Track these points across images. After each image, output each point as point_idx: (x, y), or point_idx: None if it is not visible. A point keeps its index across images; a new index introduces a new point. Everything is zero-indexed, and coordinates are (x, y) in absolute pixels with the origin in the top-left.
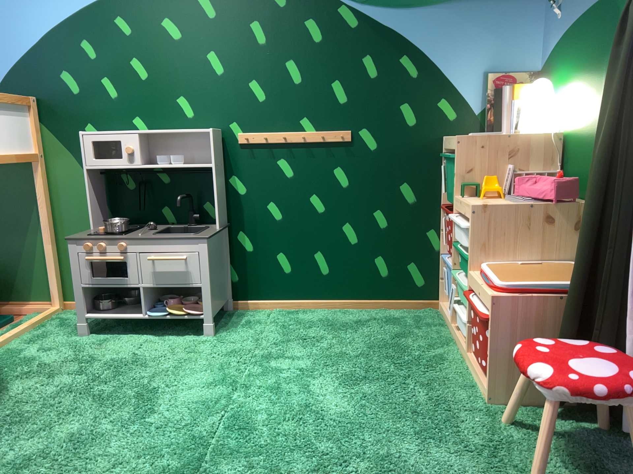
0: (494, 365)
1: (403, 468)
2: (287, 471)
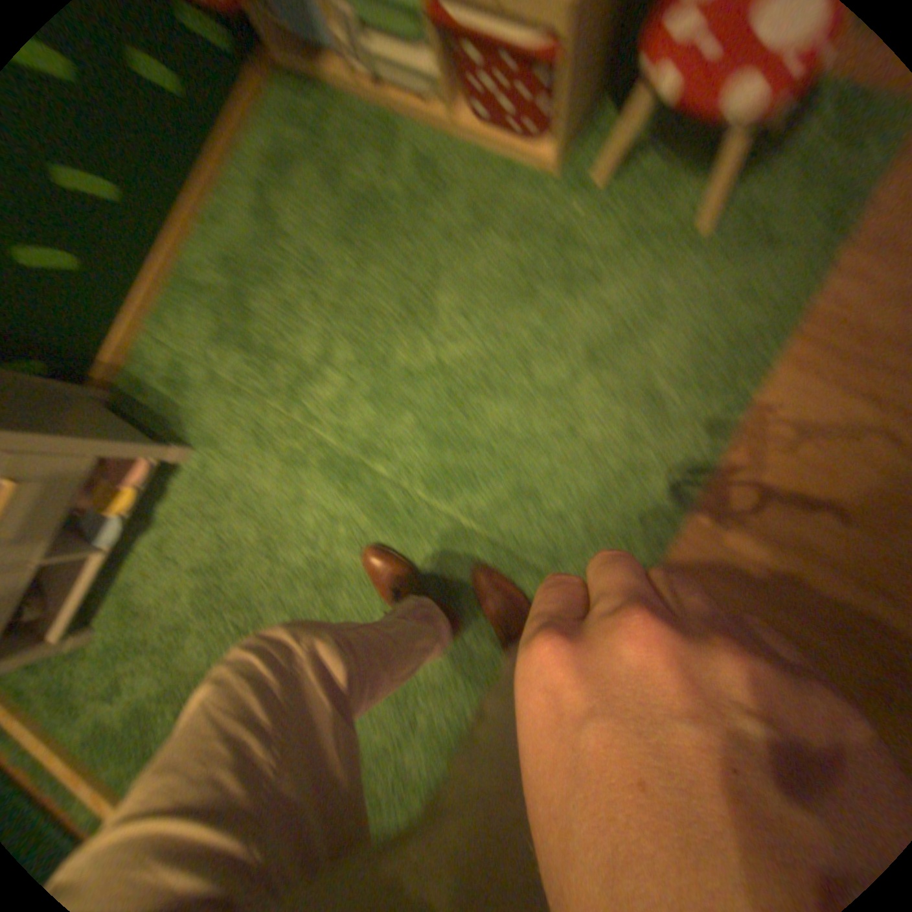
0: (567, 119)
1: (609, 341)
2: (552, 460)
